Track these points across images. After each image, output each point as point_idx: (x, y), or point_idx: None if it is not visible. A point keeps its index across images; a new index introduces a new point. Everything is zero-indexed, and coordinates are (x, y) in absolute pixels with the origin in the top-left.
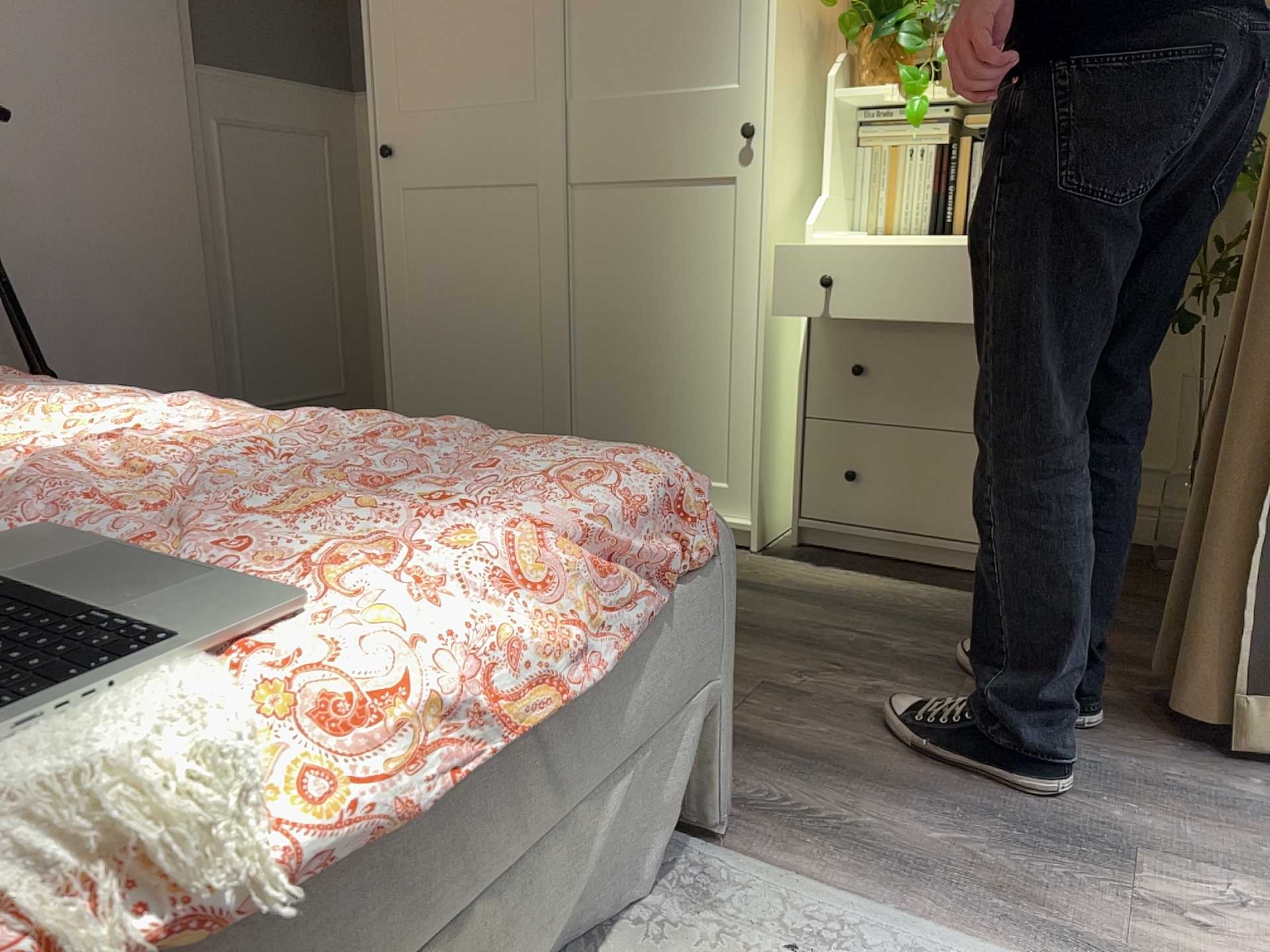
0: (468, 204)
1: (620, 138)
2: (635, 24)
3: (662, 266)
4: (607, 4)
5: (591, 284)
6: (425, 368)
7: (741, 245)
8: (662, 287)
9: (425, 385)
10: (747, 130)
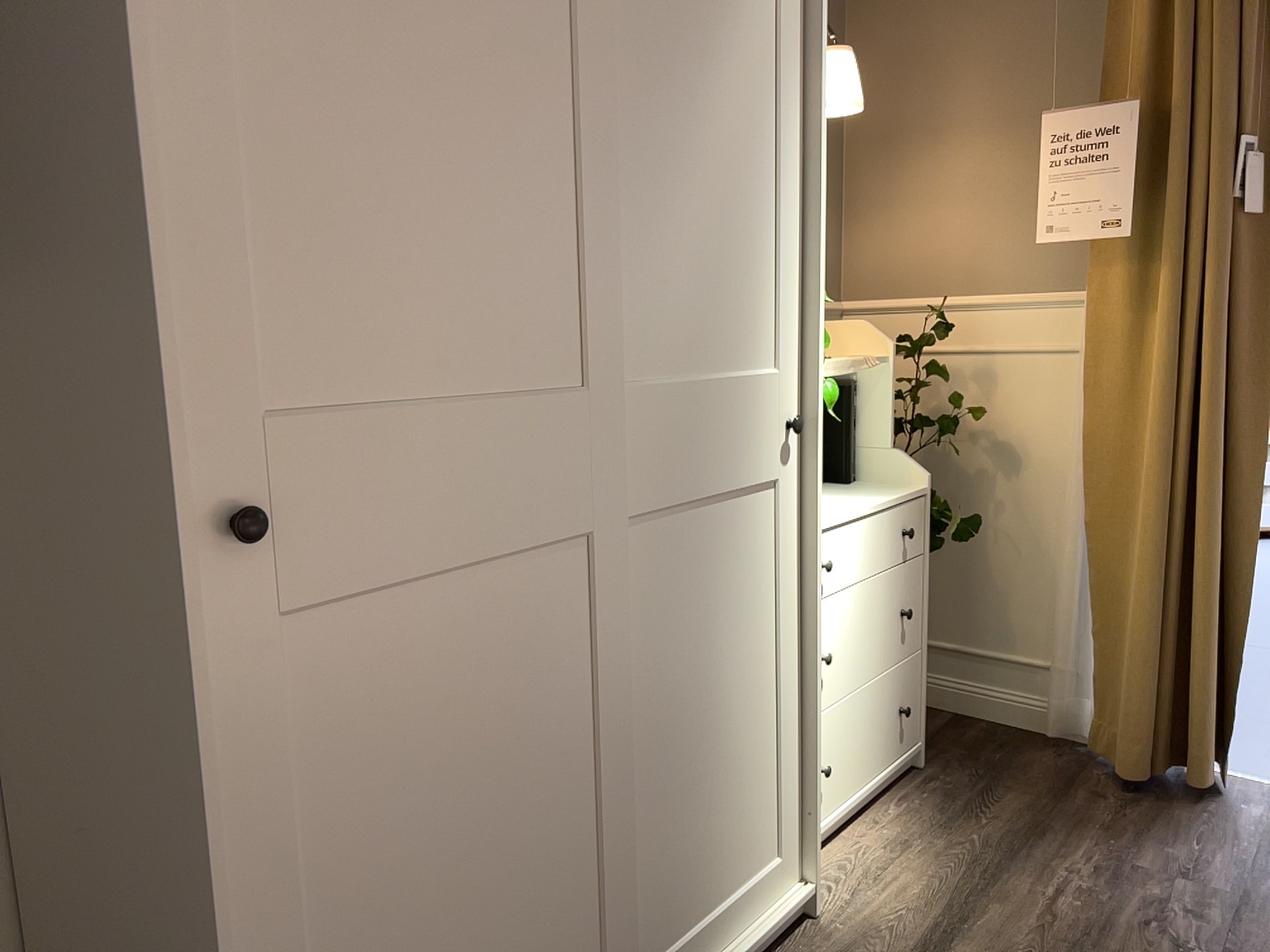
0: (484, 588)
1: (678, 442)
2: (687, 291)
3: (715, 600)
4: (659, 258)
5: (645, 657)
6: None
7: (777, 553)
8: (715, 627)
9: None
10: (791, 427)
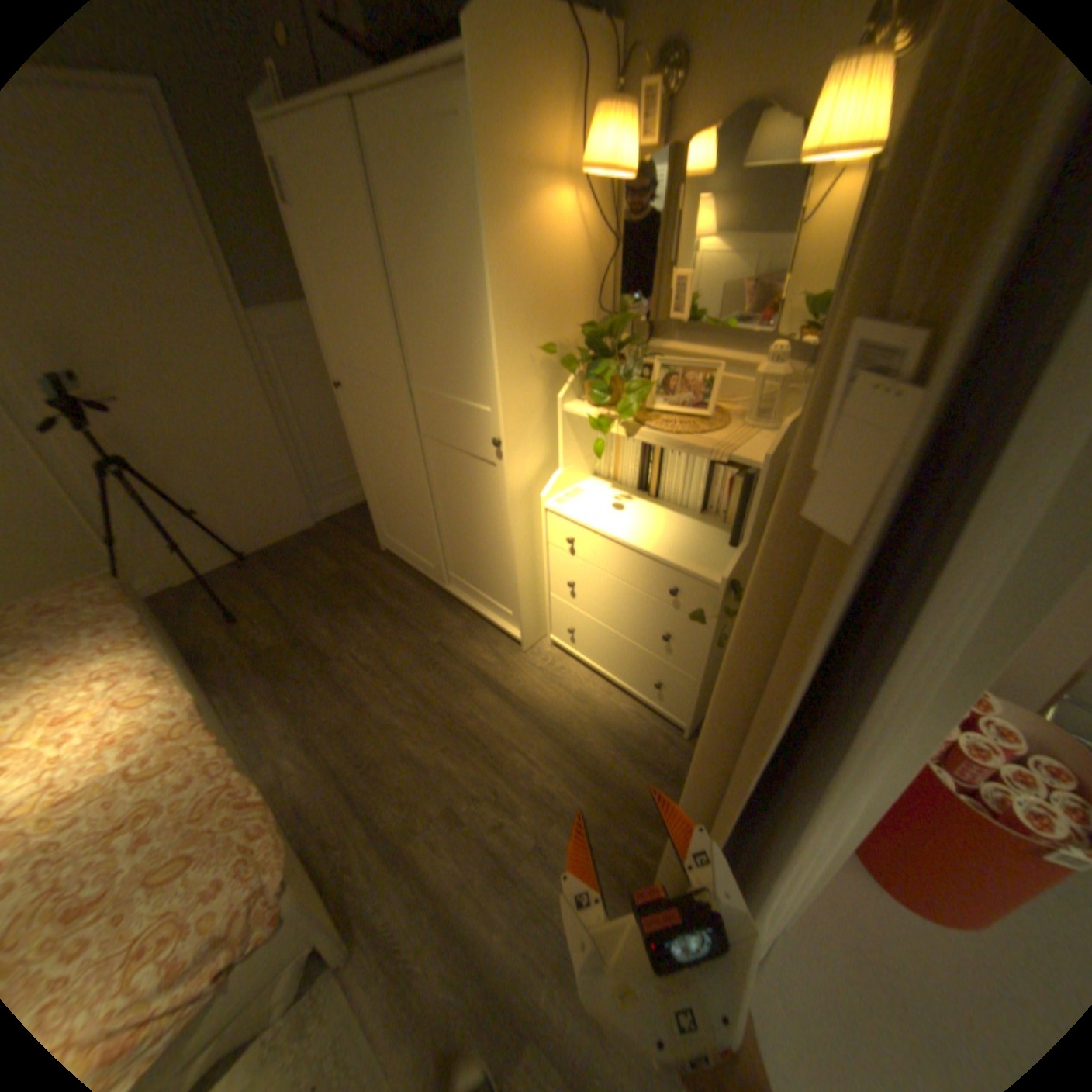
0: (380, 428)
1: (440, 418)
2: (436, 349)
3: (471, 496)
4: (420, 330)
5: (442, 491)
6: (382, 502)
7: (504, 503)
8: (472, 507)
9: (384, 510)
10: (496, 443)
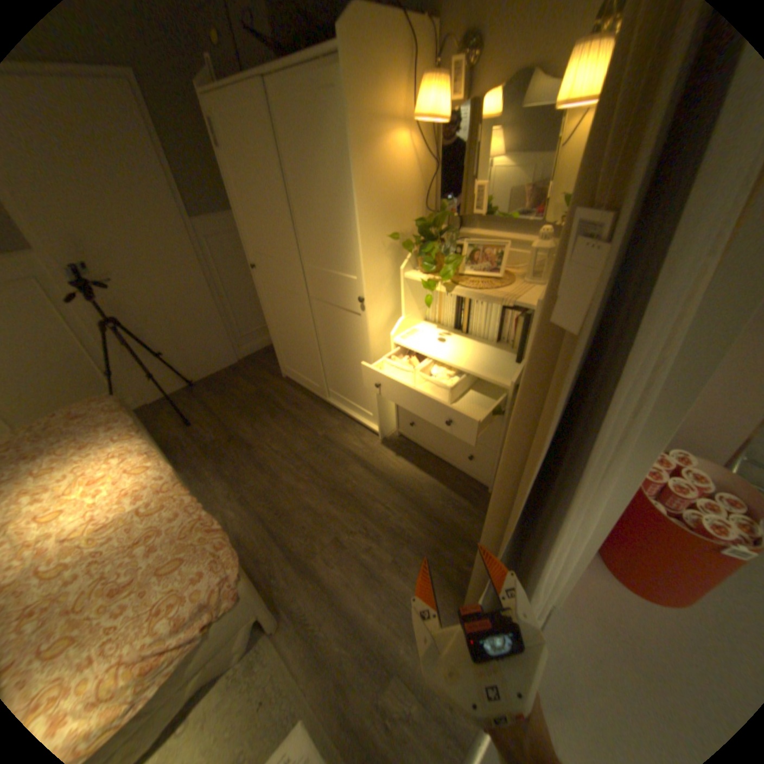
0: (281, 294)
1: (322, 285)
2: (319, 239)
3: (343, 337)
4: (308, 227)
5: (323, 334)
6: (282, 344)
7: (366, 340)
8: (344, 344)
9: (284, 349)
10: (360, 300)
